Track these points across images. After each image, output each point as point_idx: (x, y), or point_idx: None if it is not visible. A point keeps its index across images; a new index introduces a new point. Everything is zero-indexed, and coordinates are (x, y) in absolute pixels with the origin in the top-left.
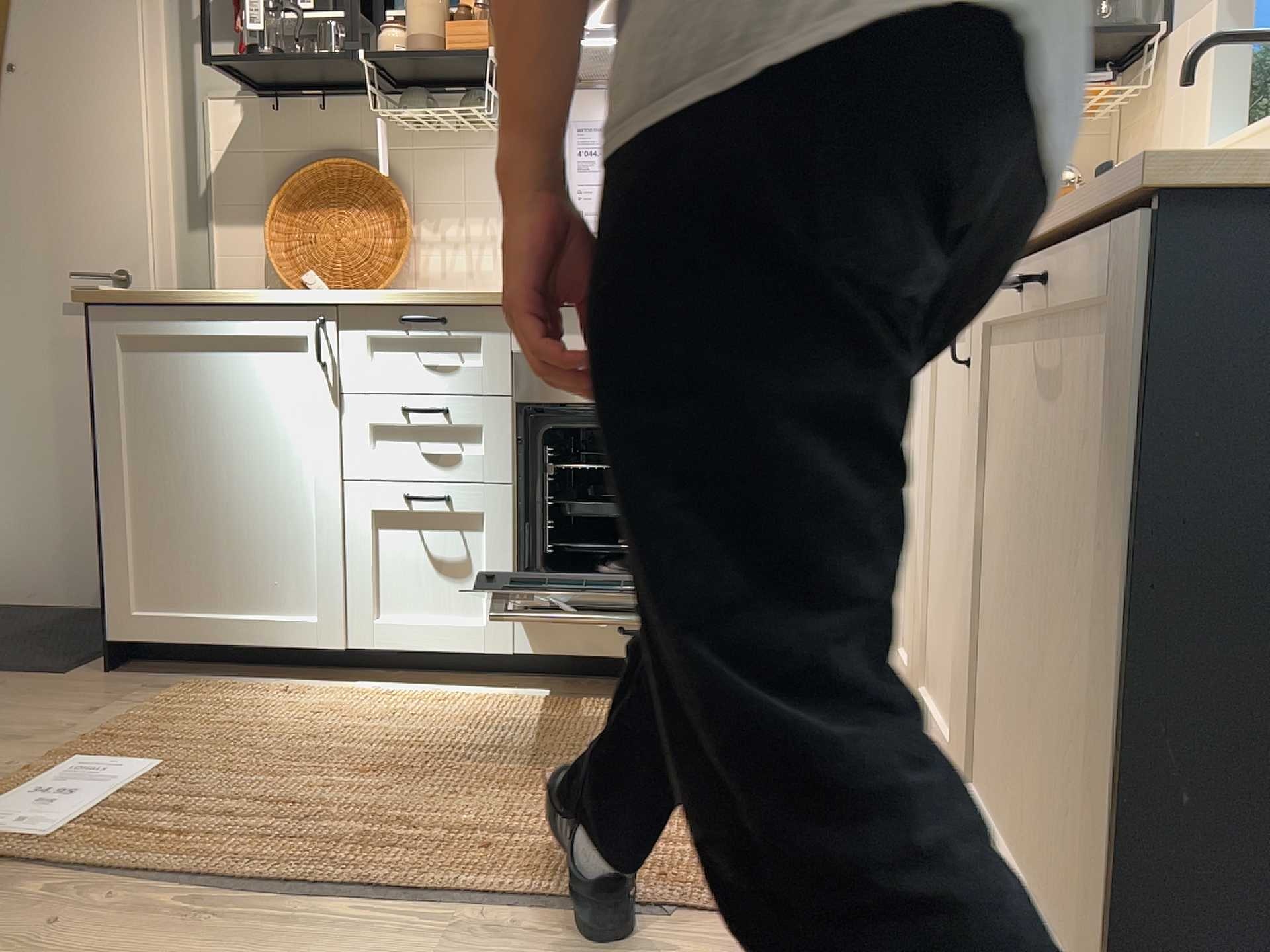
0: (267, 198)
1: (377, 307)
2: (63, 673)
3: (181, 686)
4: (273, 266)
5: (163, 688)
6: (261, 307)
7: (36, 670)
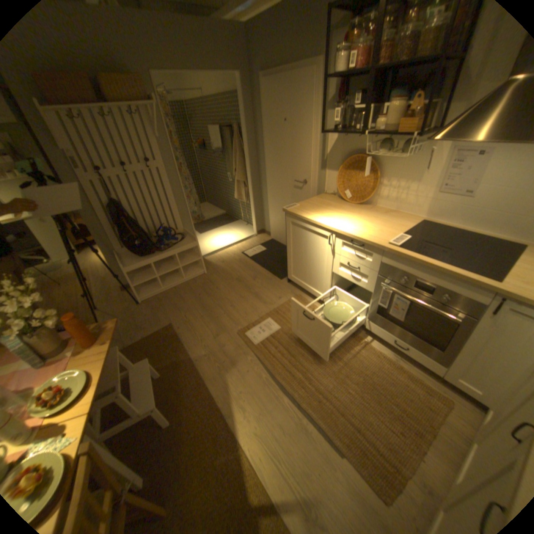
0: (340, 163)
1: (345, 235)
2: (281, 279)
3: (296, 295)
4: (337, 188)
5: (294, 293)
6: (318, 225)
7: (277, 276)
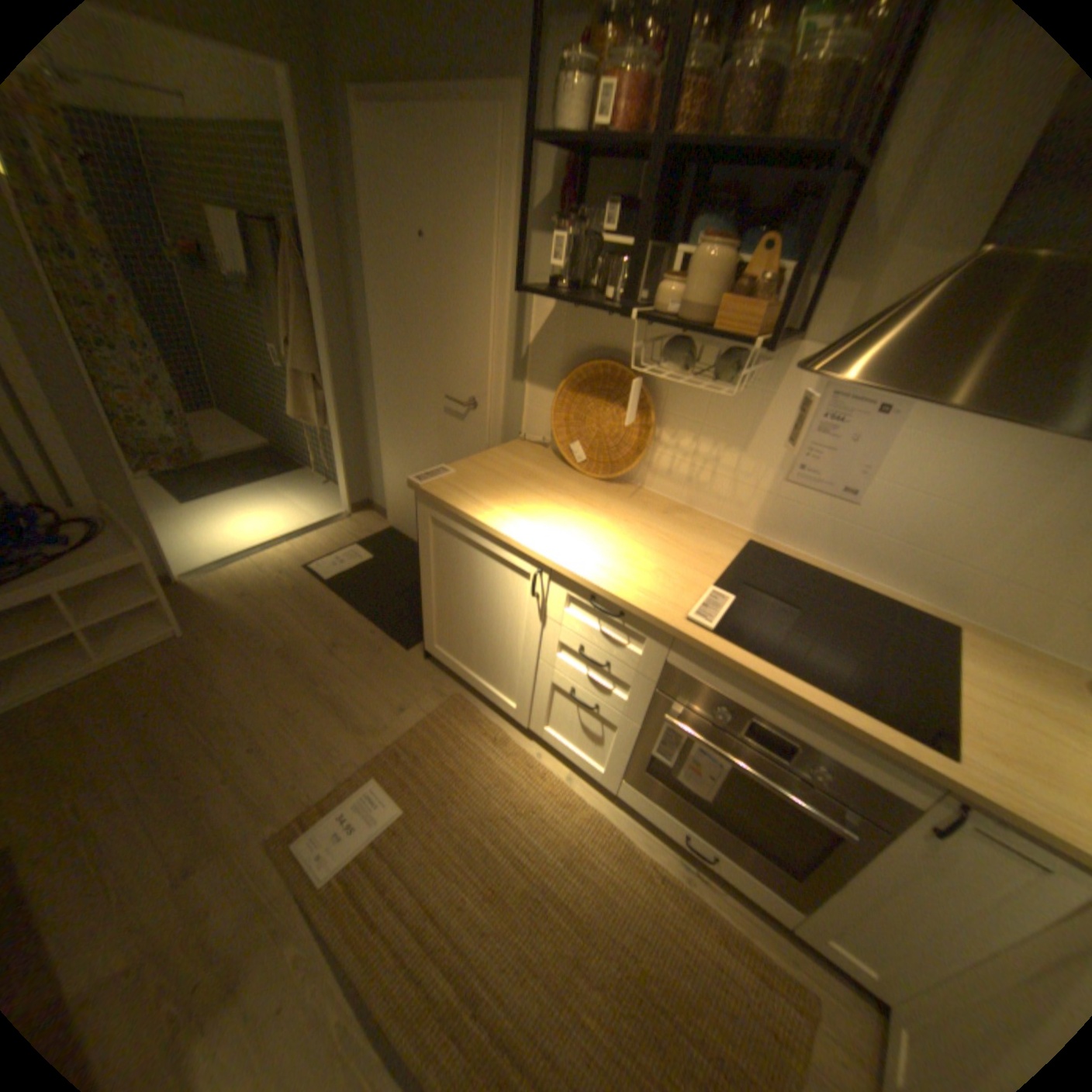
0: (563, 372)
1: (578, 581)
2: (409, 648)
3: (448, 701)
4: (554, 433)
5: (442, 692)
6: (506, 542)
7: (399, 639)
